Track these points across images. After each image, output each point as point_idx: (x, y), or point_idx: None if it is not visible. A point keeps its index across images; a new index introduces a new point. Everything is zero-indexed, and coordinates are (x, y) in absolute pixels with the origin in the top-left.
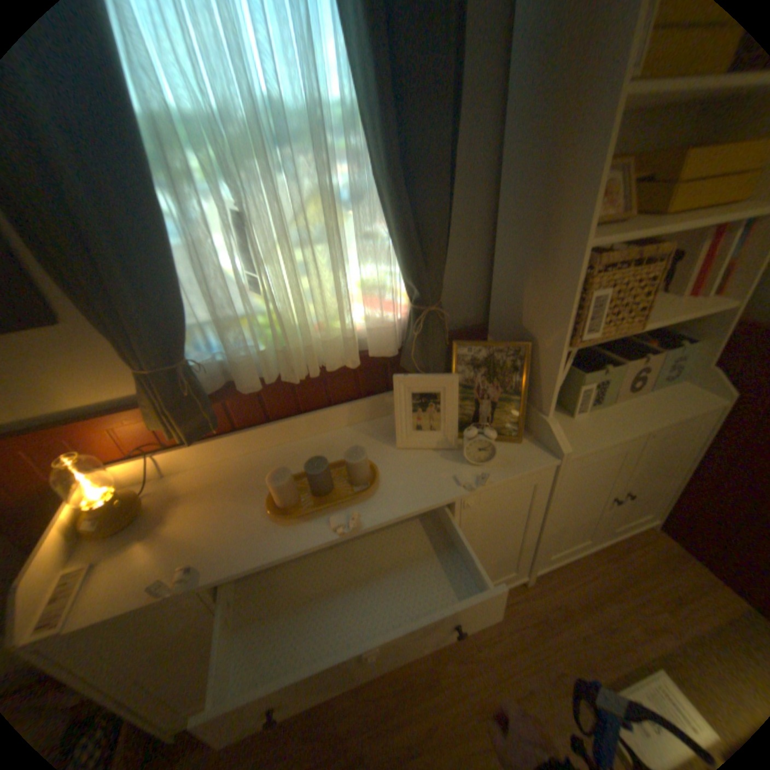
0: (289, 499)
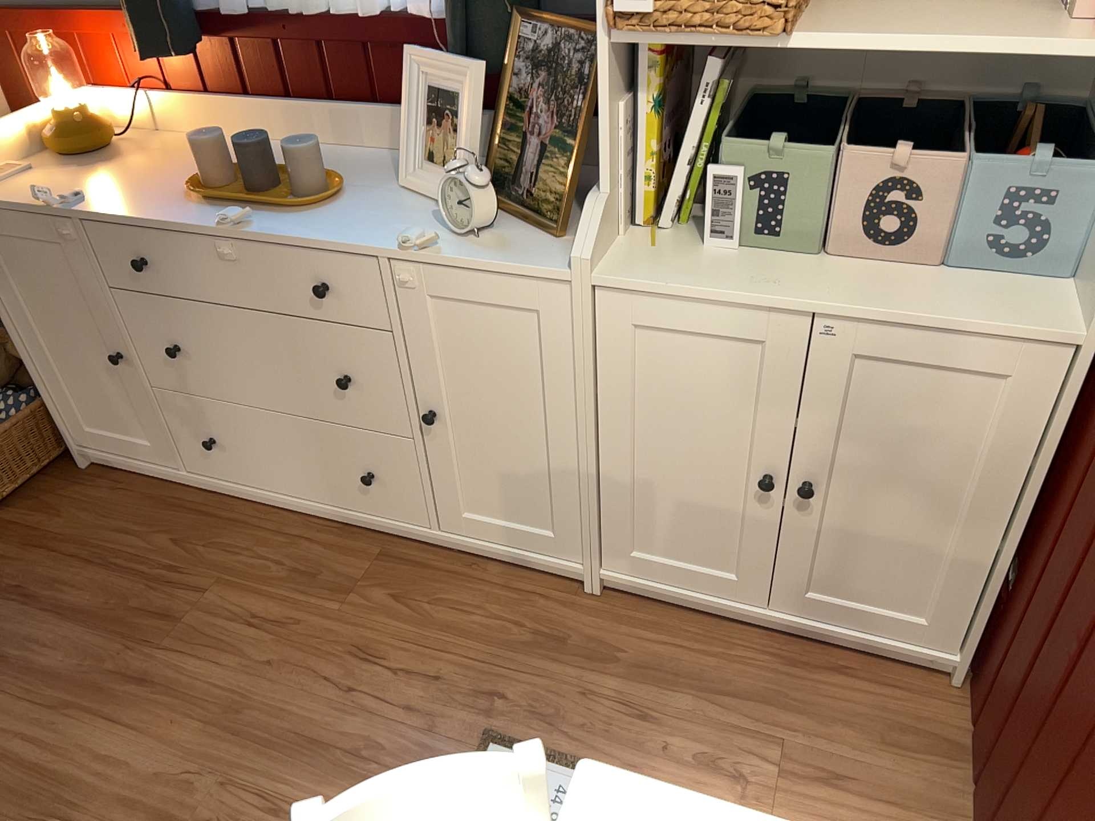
0: (219, 180)
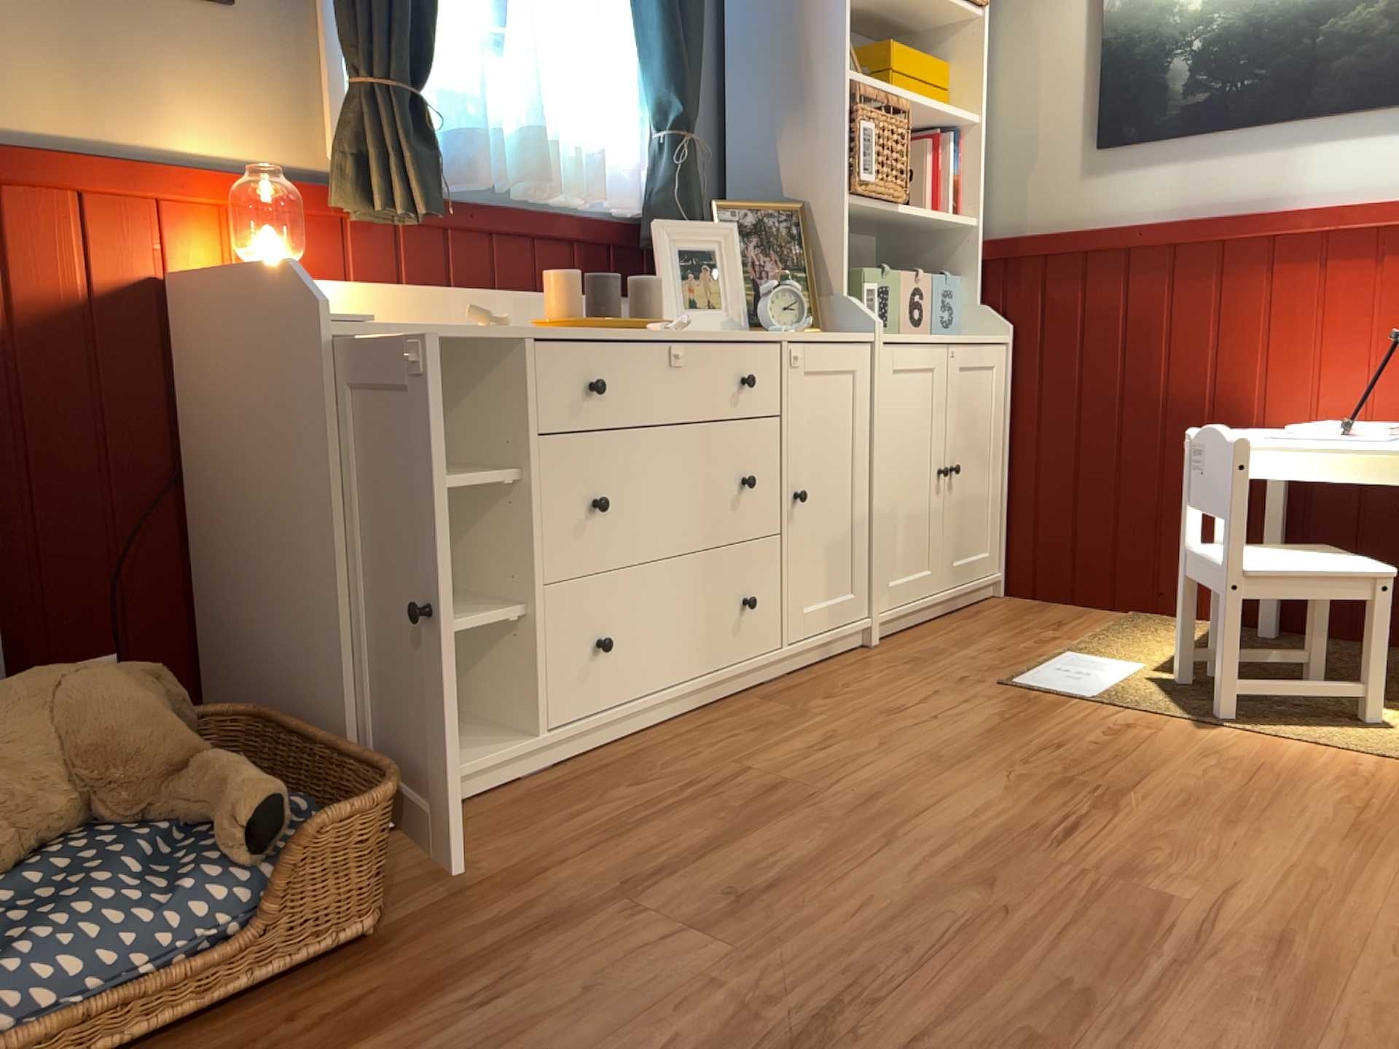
0: (577, 311)
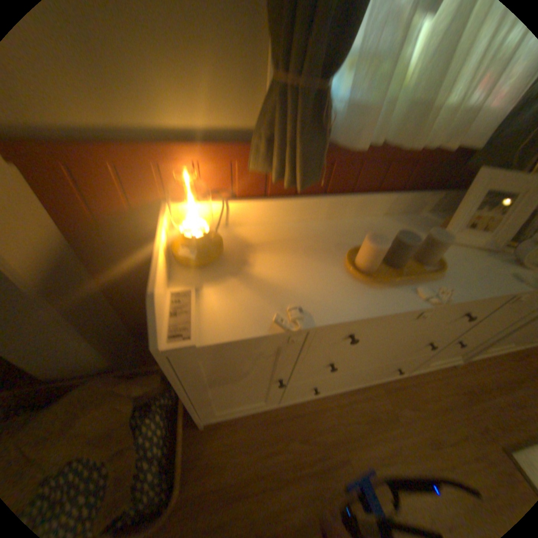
0: (378, 263)
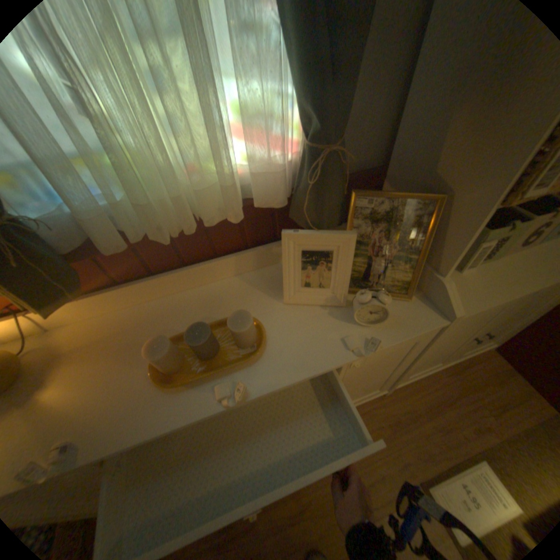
0: (172, 366)
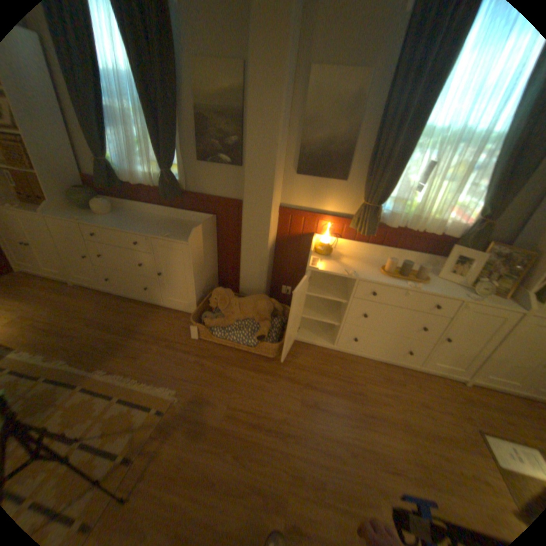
0: (392, 270)
